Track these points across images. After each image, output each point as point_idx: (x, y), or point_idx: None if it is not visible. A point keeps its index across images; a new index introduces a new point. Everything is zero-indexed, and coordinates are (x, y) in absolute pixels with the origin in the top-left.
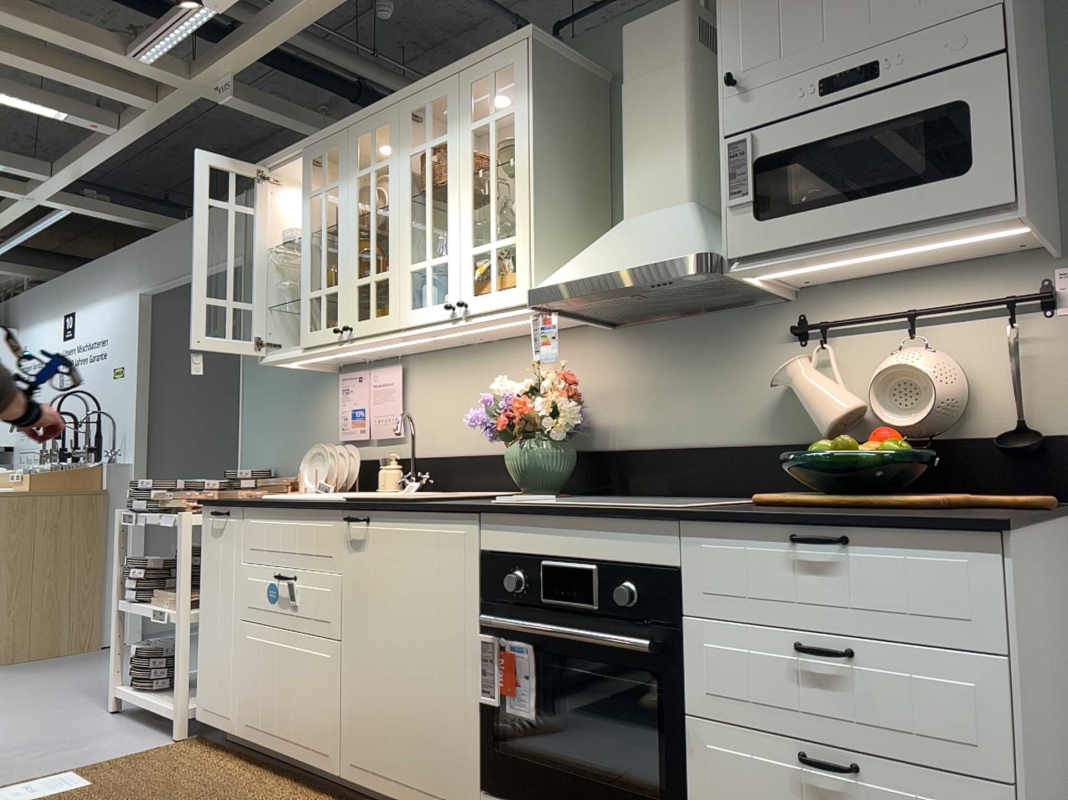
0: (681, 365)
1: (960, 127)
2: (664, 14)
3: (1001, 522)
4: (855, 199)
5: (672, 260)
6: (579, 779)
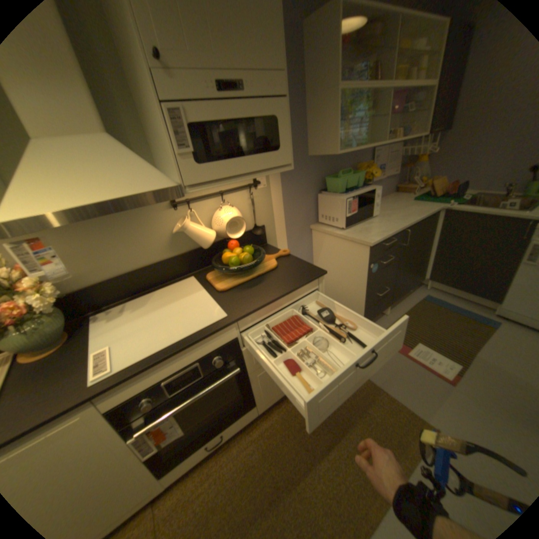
0: (104, 231)
1: (276, 127)
2: None
3: (325, 273)
4: (242, 156)
5: (157, 191)
6: (210, 427)
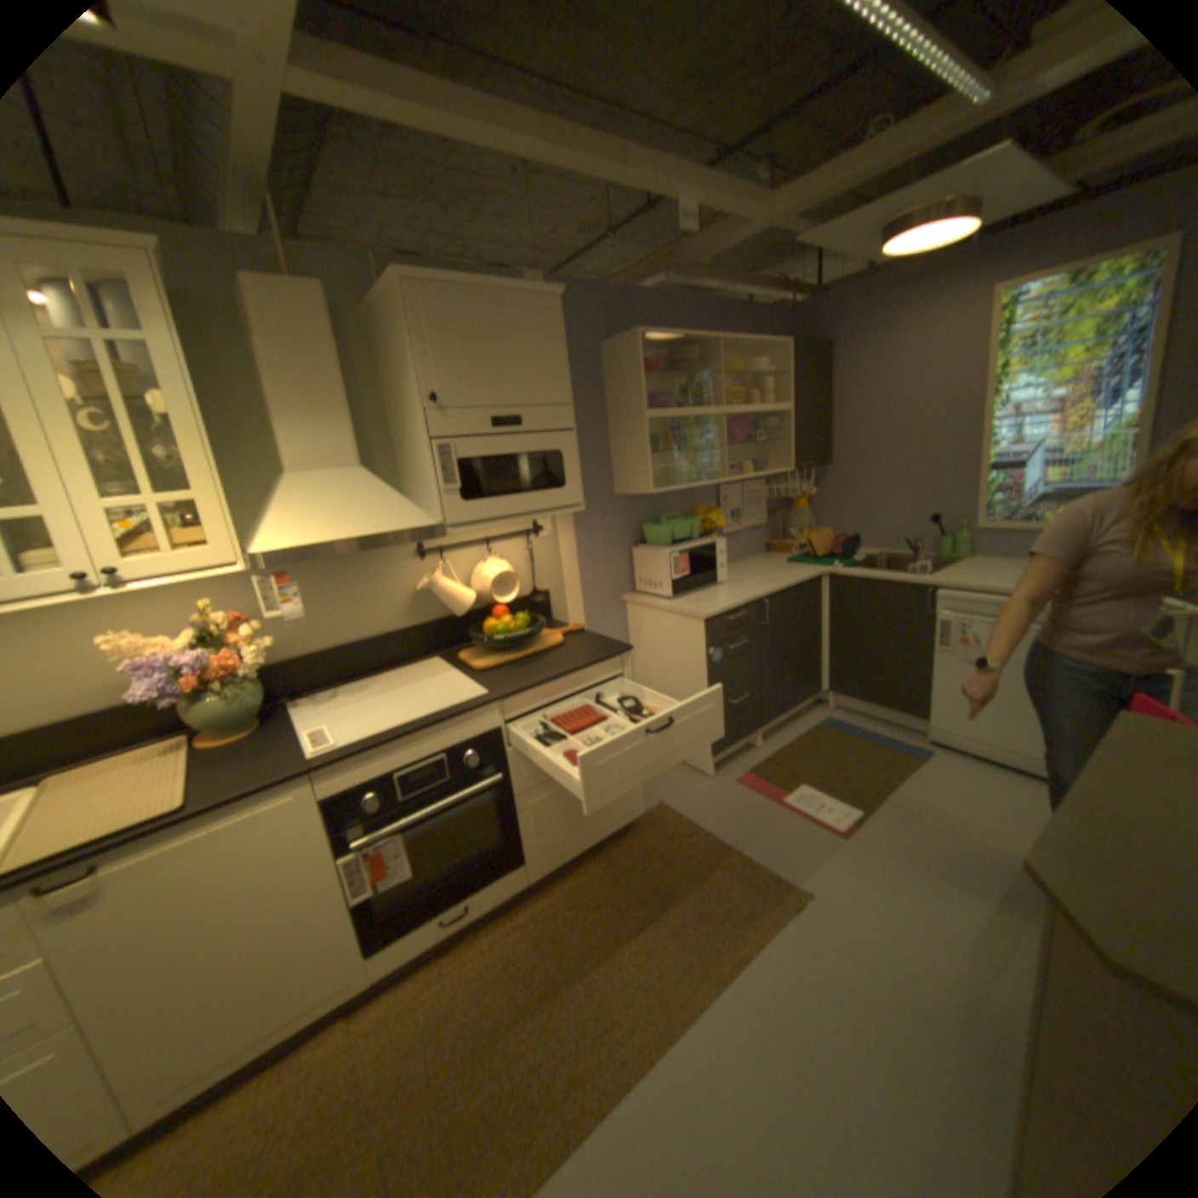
0: (327, 584)
1: (560, 464)
2: (301, 284)
3: (630, 649)
4: (518, 495)
5: (417, 530)
6: (451, 882)
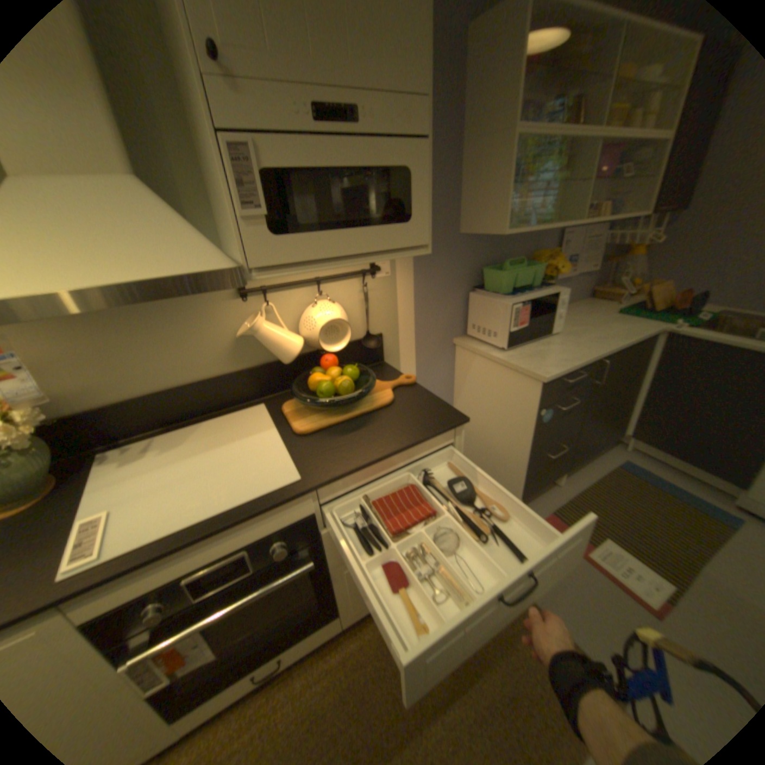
0: (130, 326)
1: (406, 187)
2: None
3: (466, 420)
4: (349, 228)
5: (201, 273)
6: (261, 646)
